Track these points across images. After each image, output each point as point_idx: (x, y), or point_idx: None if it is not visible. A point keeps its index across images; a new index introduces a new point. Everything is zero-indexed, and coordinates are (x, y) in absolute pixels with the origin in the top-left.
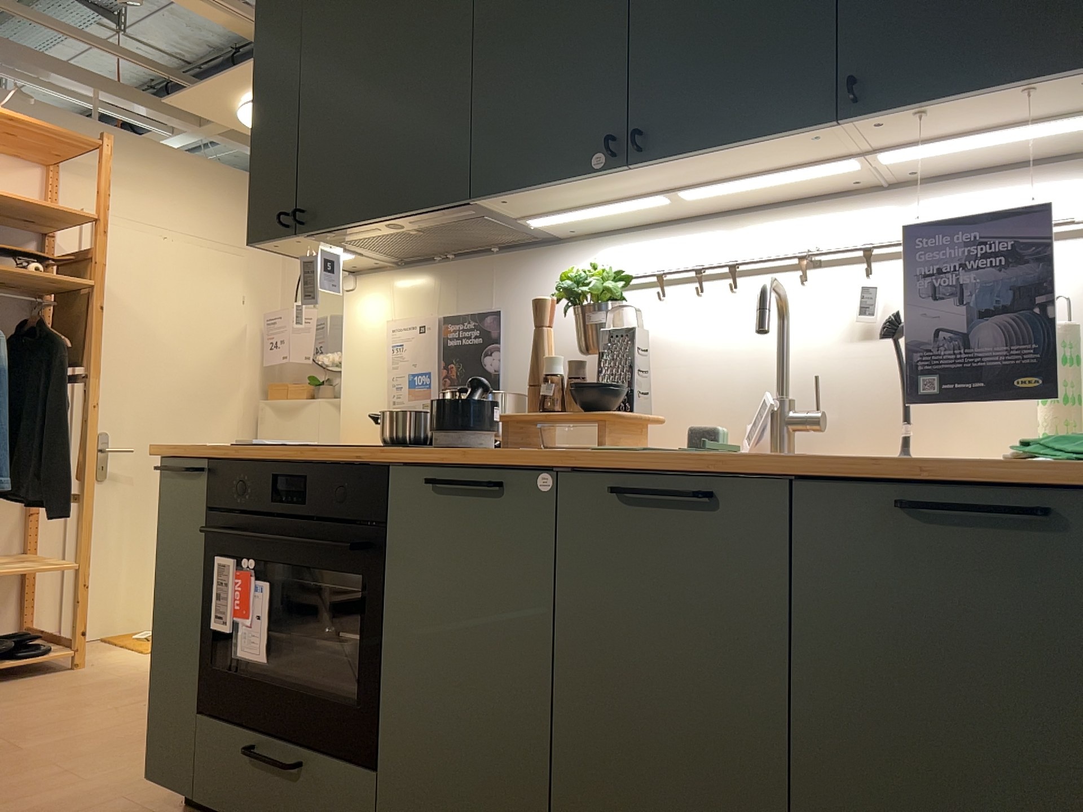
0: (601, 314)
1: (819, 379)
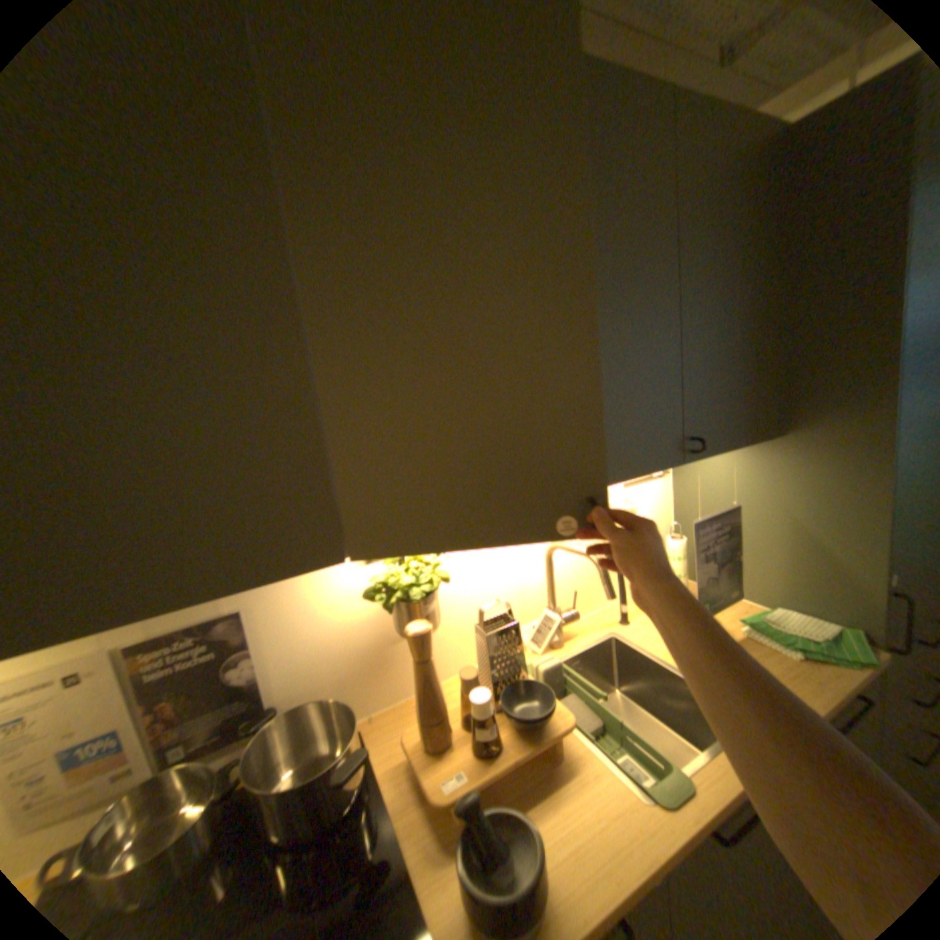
0: (435, 602)
1: (578, 593)
